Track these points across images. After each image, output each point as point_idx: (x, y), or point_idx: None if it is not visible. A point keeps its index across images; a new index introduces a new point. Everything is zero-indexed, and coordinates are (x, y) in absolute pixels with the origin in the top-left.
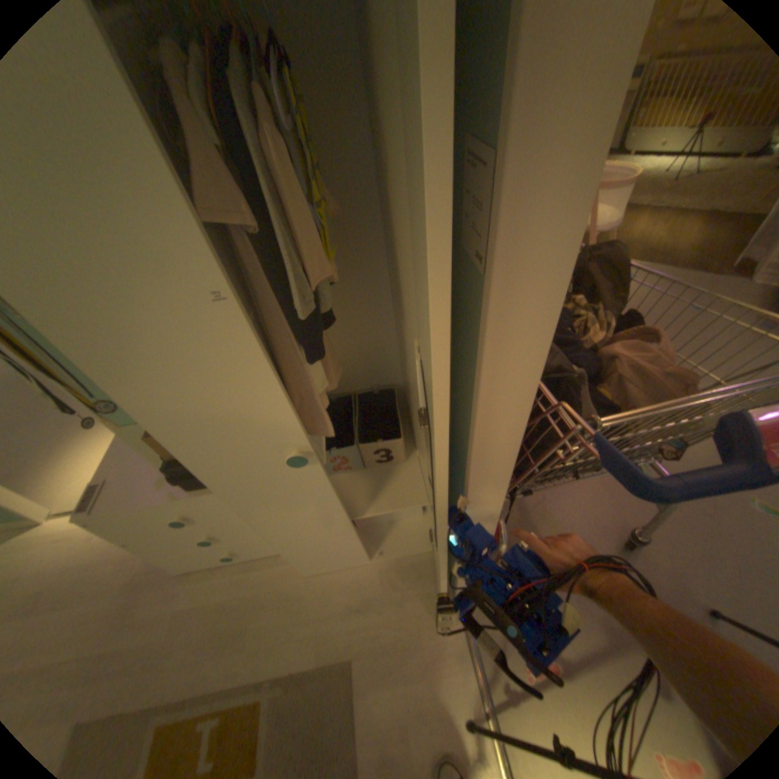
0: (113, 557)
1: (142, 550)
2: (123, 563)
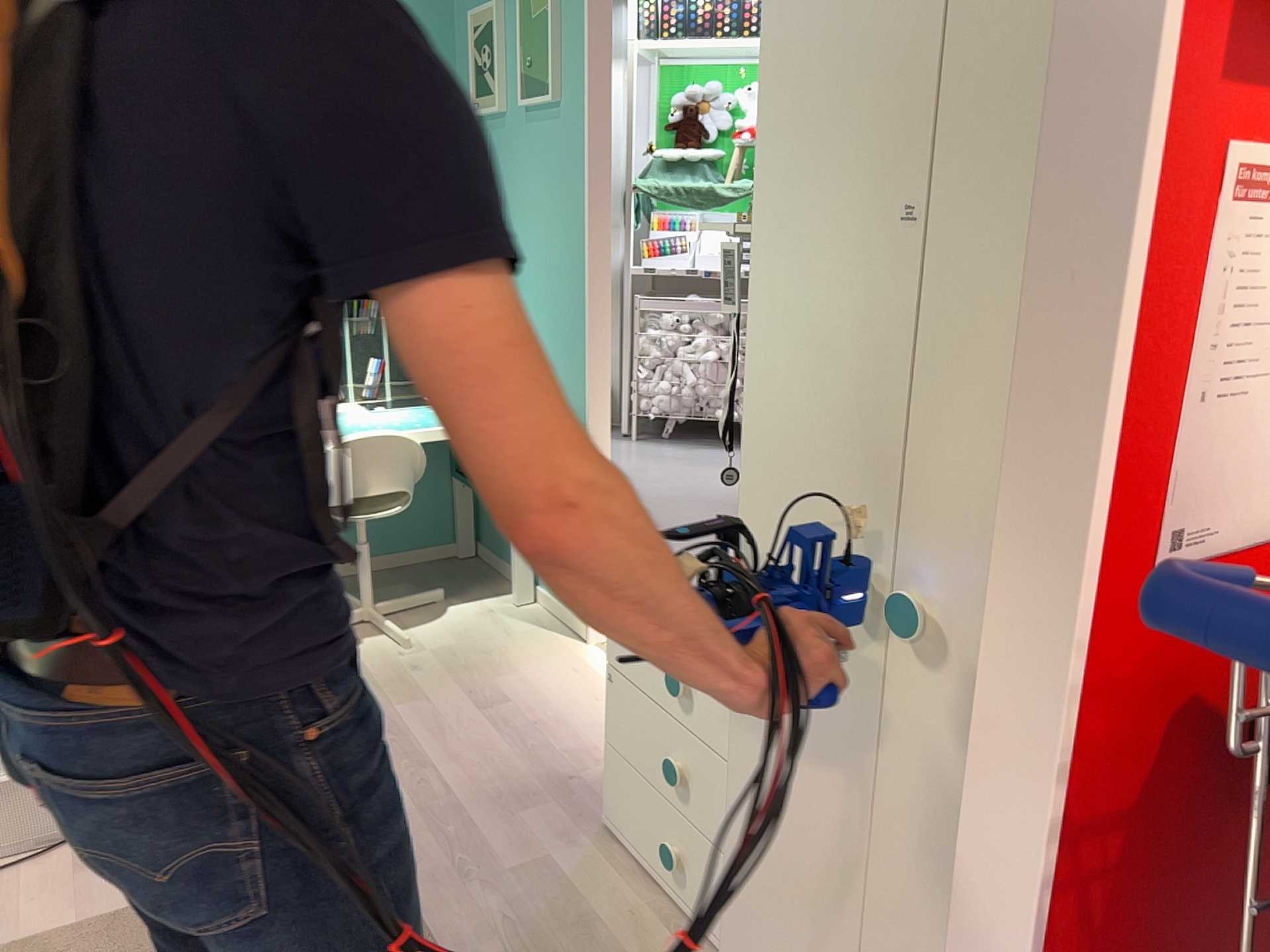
0: (589, 740)
1: (617, 711)
2: (587, 755)
